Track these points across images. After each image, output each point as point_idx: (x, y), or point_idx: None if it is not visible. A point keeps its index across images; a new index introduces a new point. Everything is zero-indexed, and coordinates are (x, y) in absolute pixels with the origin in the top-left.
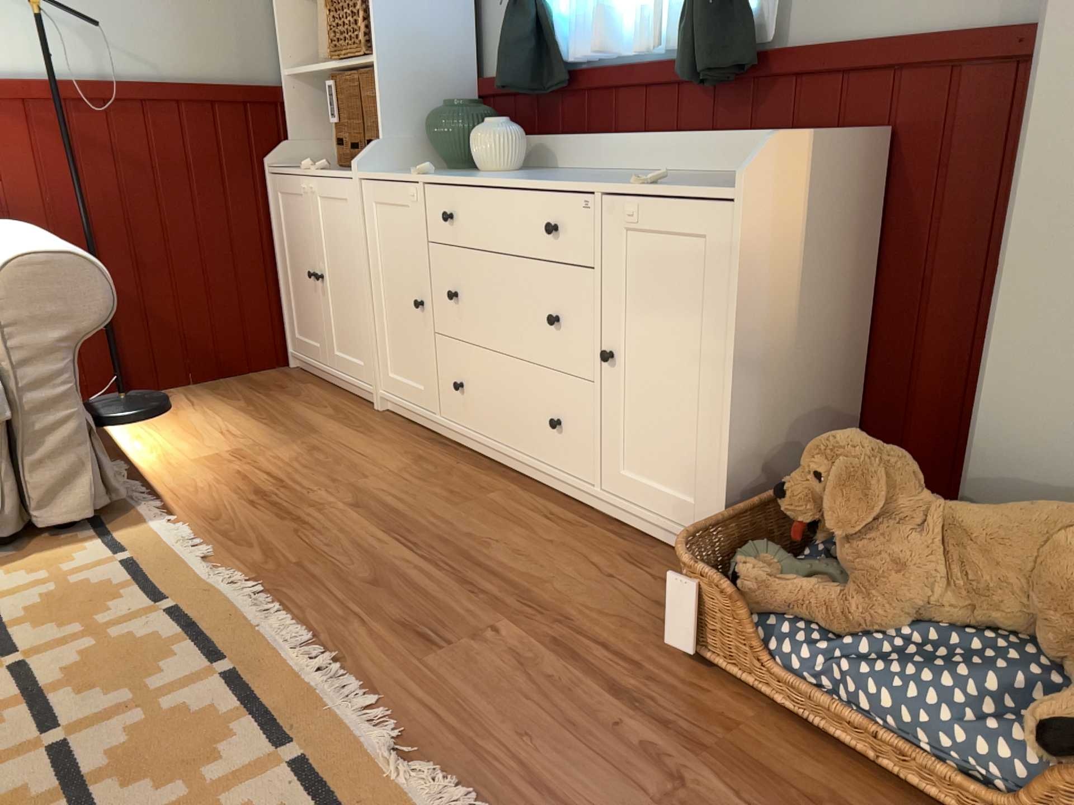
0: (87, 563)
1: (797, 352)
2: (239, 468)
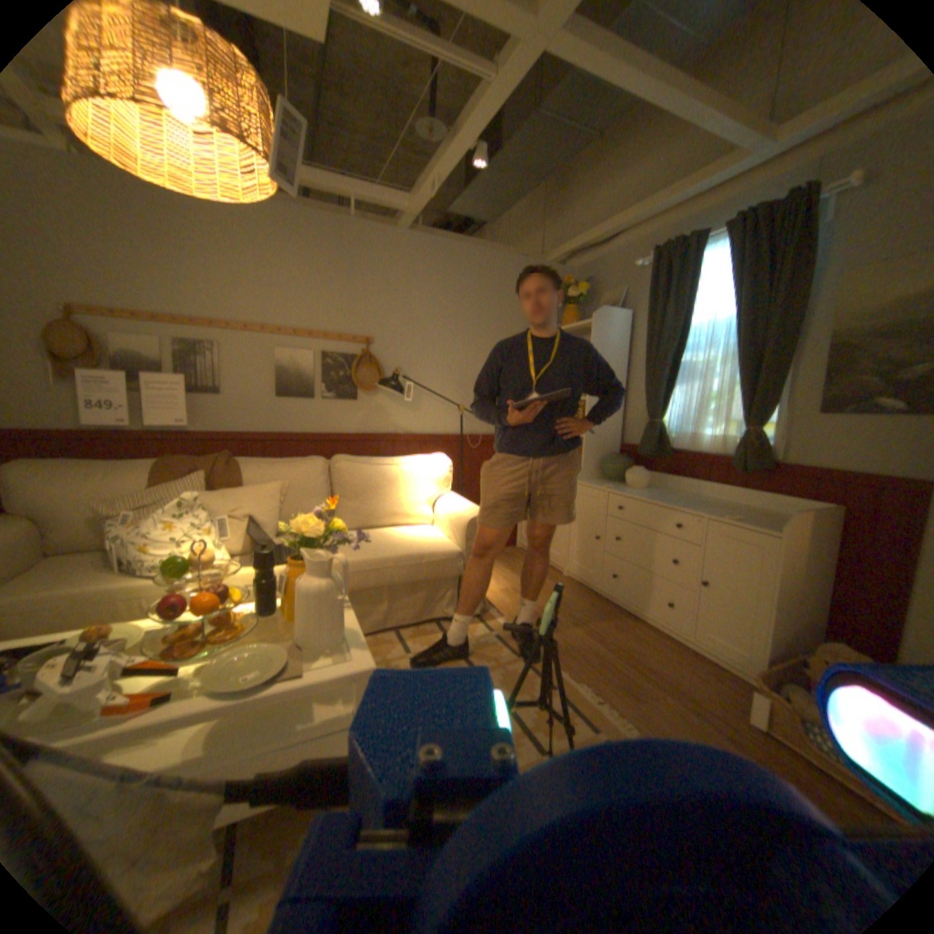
0: (482, 635)
1: (803, 599)
2: (519, 598)
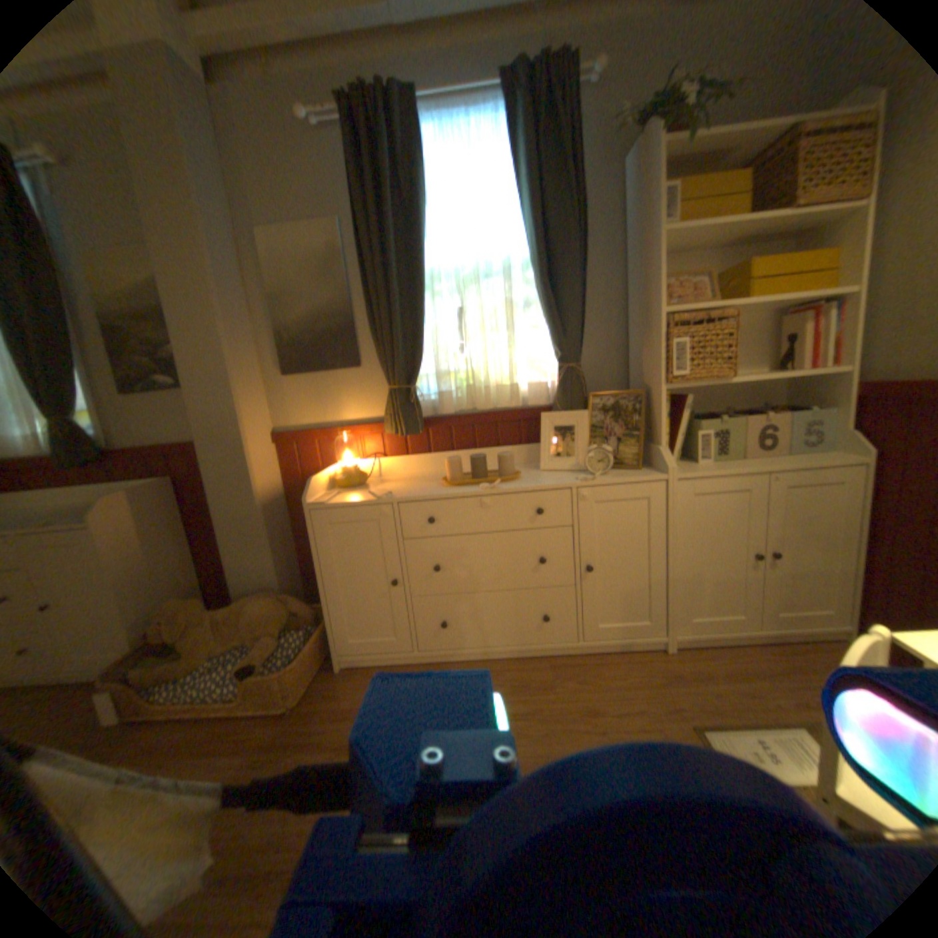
0: None
1: (152, 573)
2: None
